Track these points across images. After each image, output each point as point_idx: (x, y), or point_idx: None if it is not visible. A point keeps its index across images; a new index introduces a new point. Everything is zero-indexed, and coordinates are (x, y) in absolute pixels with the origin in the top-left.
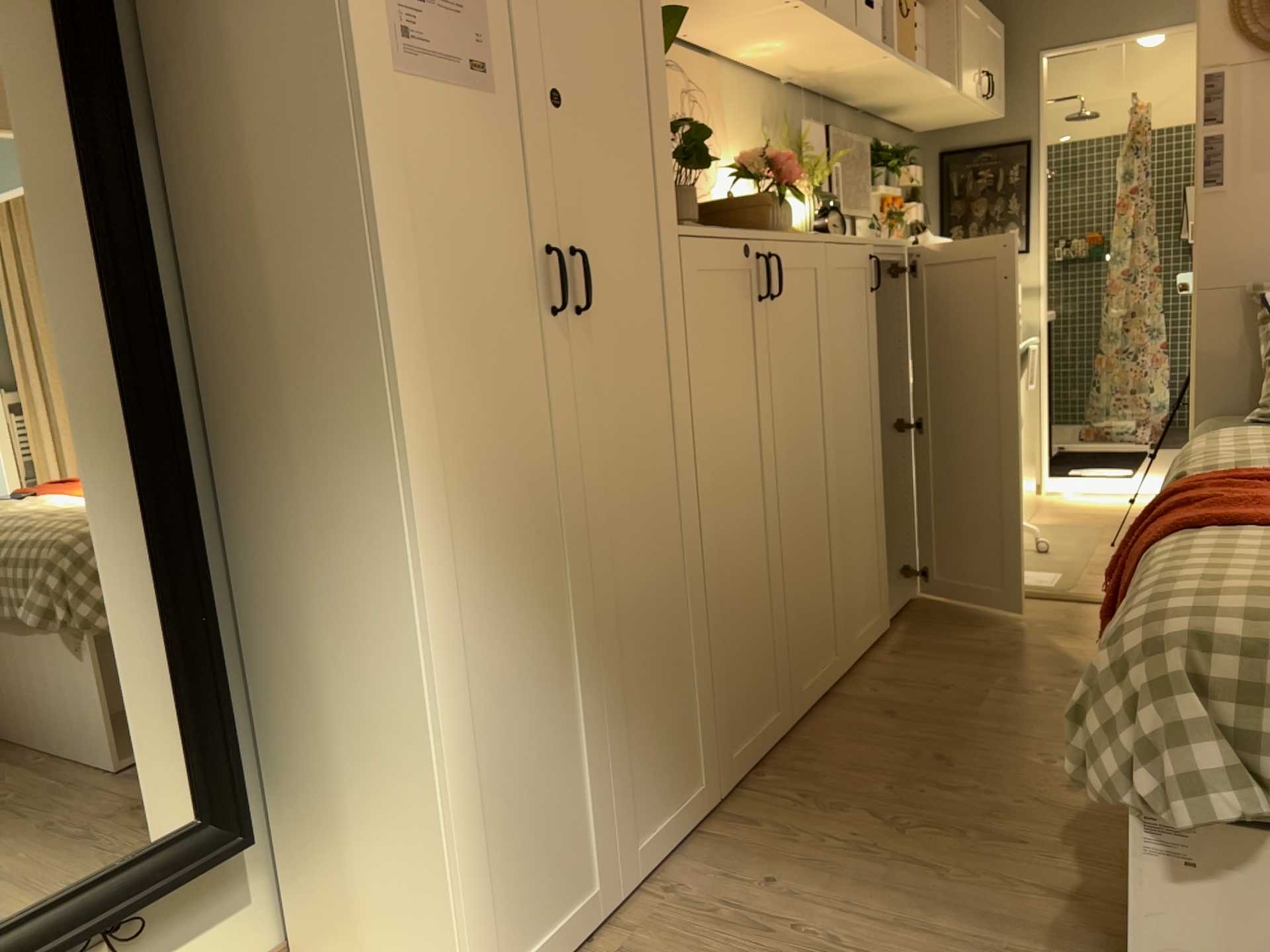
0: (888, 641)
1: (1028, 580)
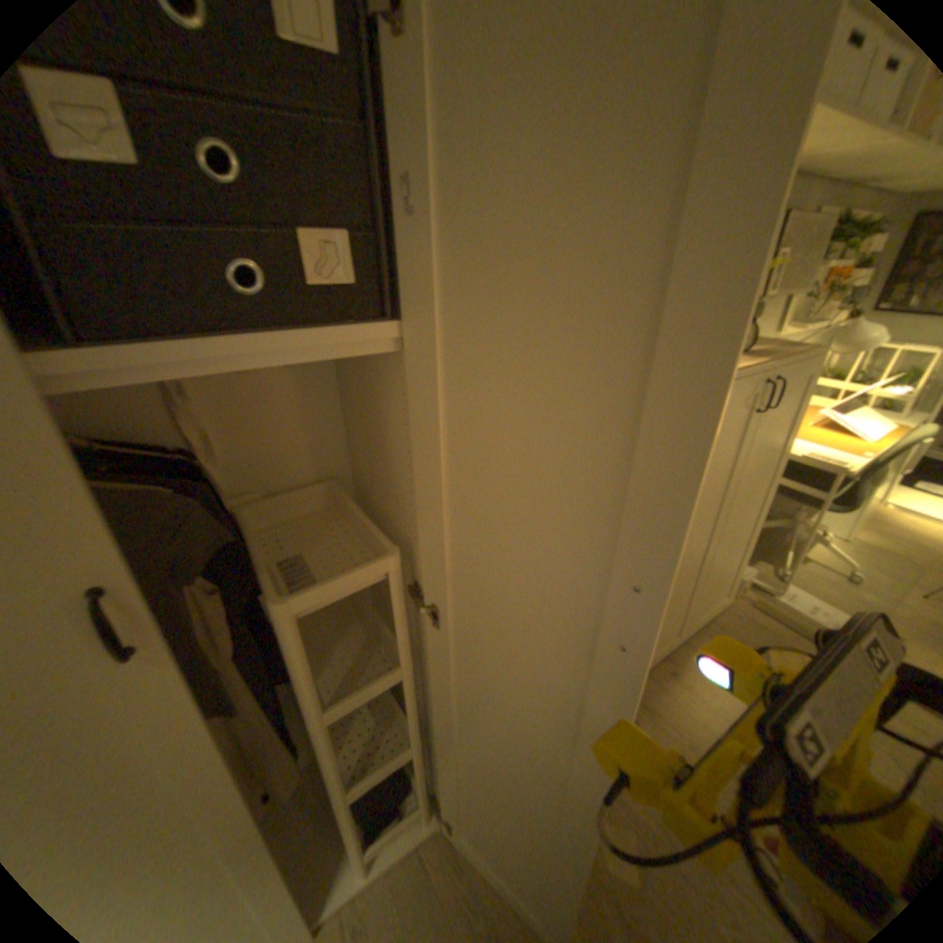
0: (677, 660)
1: (829, 624)
